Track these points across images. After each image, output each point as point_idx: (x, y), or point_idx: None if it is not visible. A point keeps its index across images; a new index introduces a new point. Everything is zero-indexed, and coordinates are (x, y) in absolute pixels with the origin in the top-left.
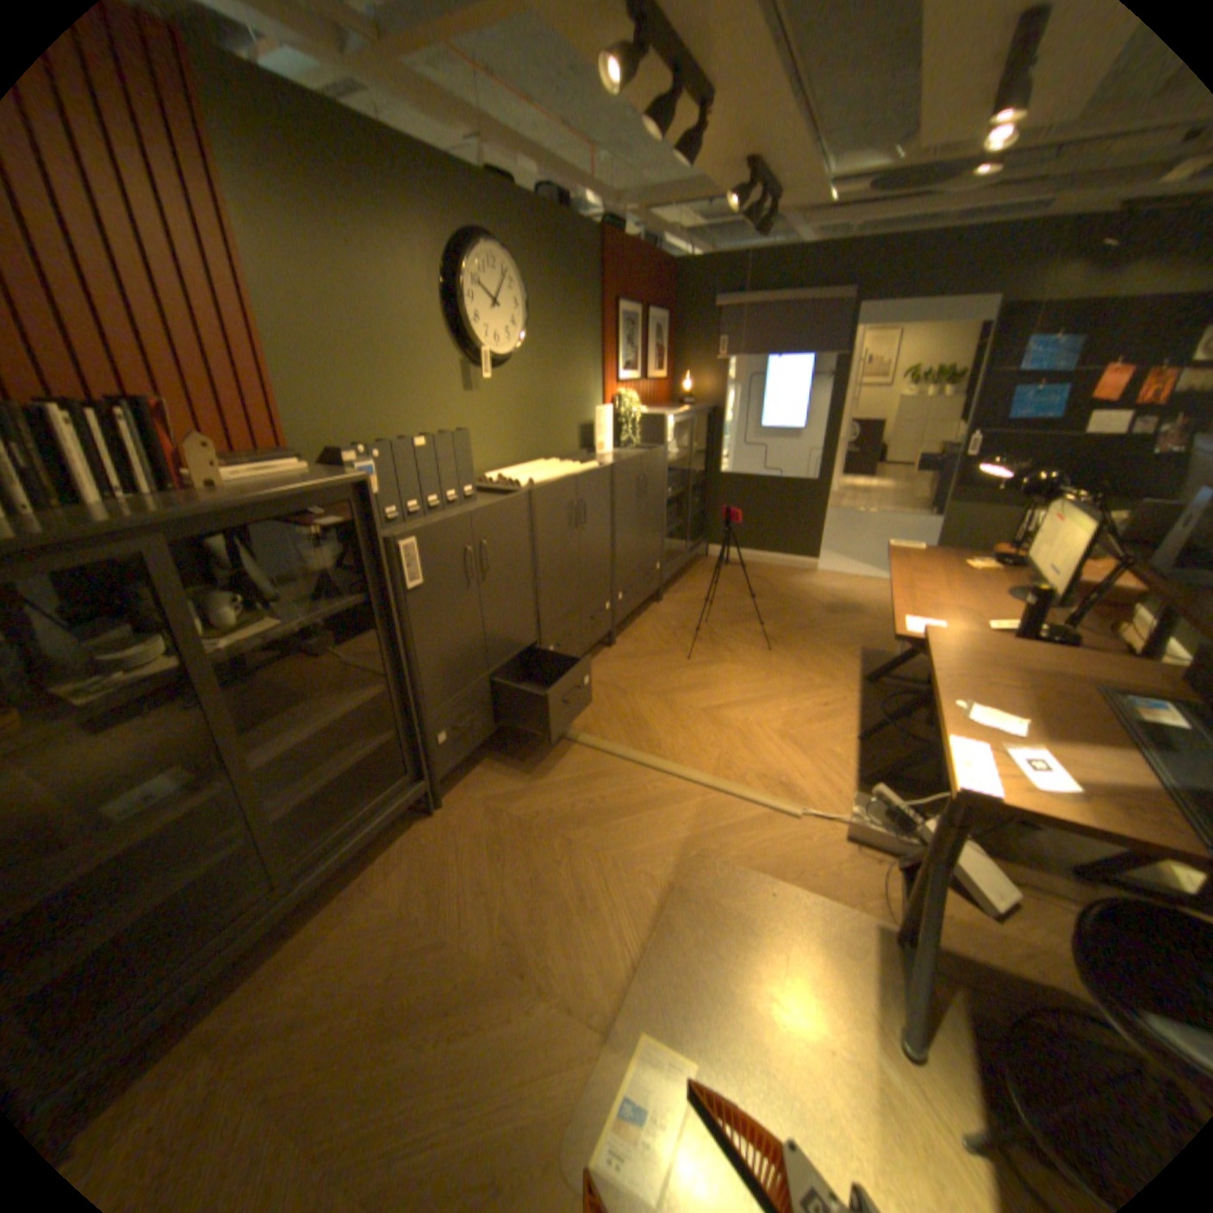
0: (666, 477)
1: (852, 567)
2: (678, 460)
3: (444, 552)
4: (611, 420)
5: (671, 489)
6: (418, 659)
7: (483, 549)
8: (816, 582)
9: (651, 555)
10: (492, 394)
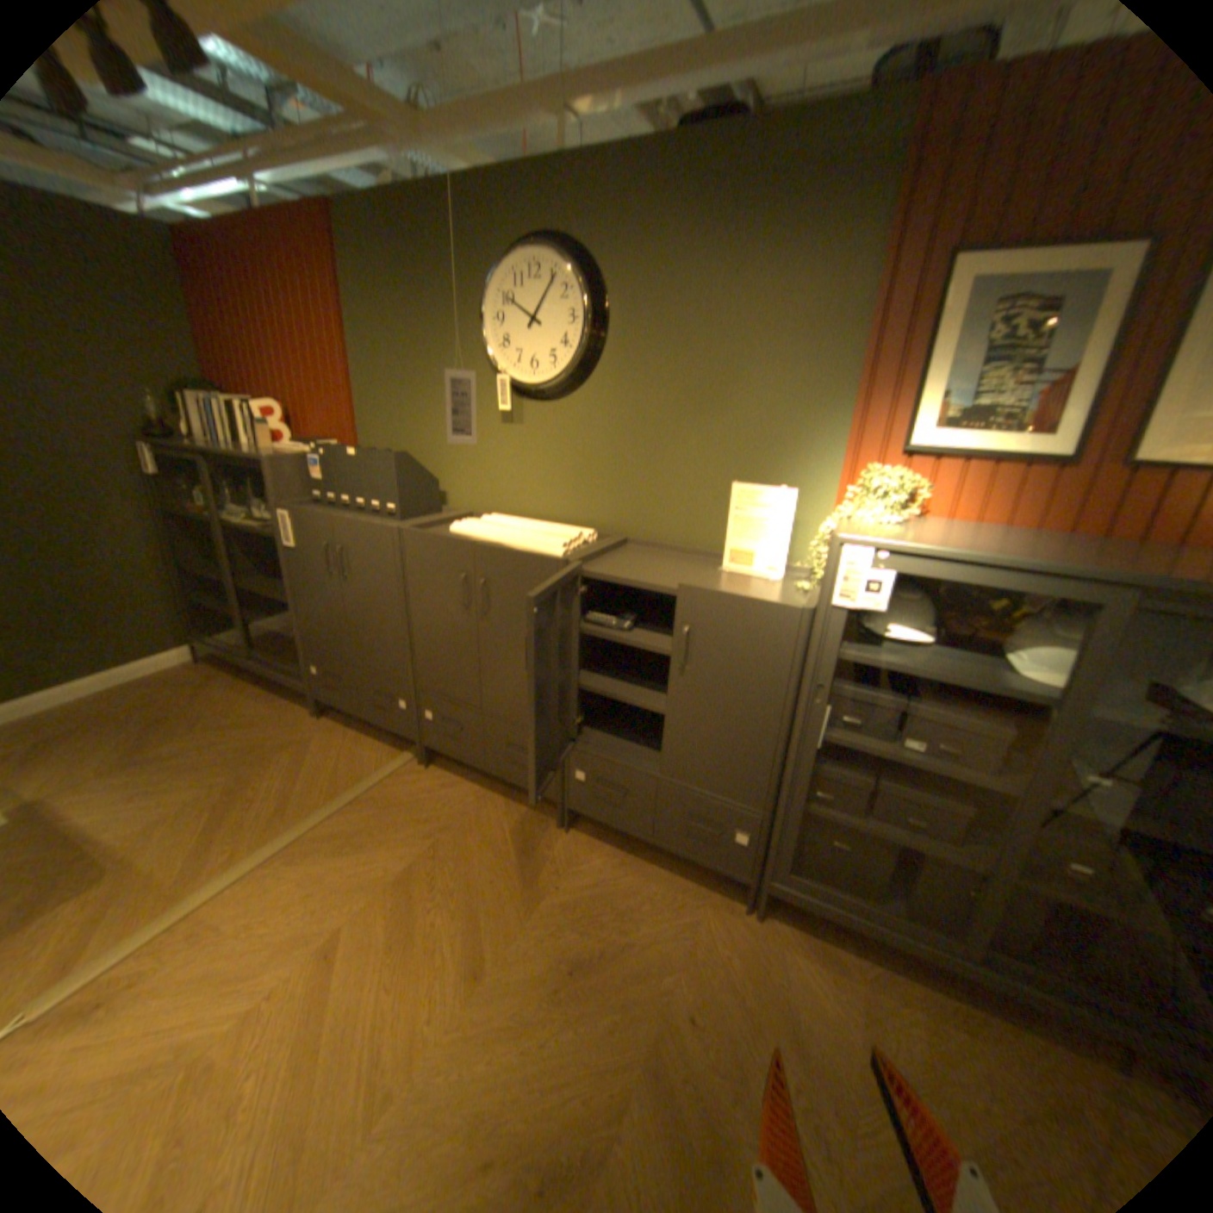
0: (822, 684)
1: None
2: (974, 689)
3: (309, 535)
4: (791, 517)
5: (932, 749)
6: (295, 598)
7: (341, 553)
8: None
9: (707, 793)
10: (539, 430)
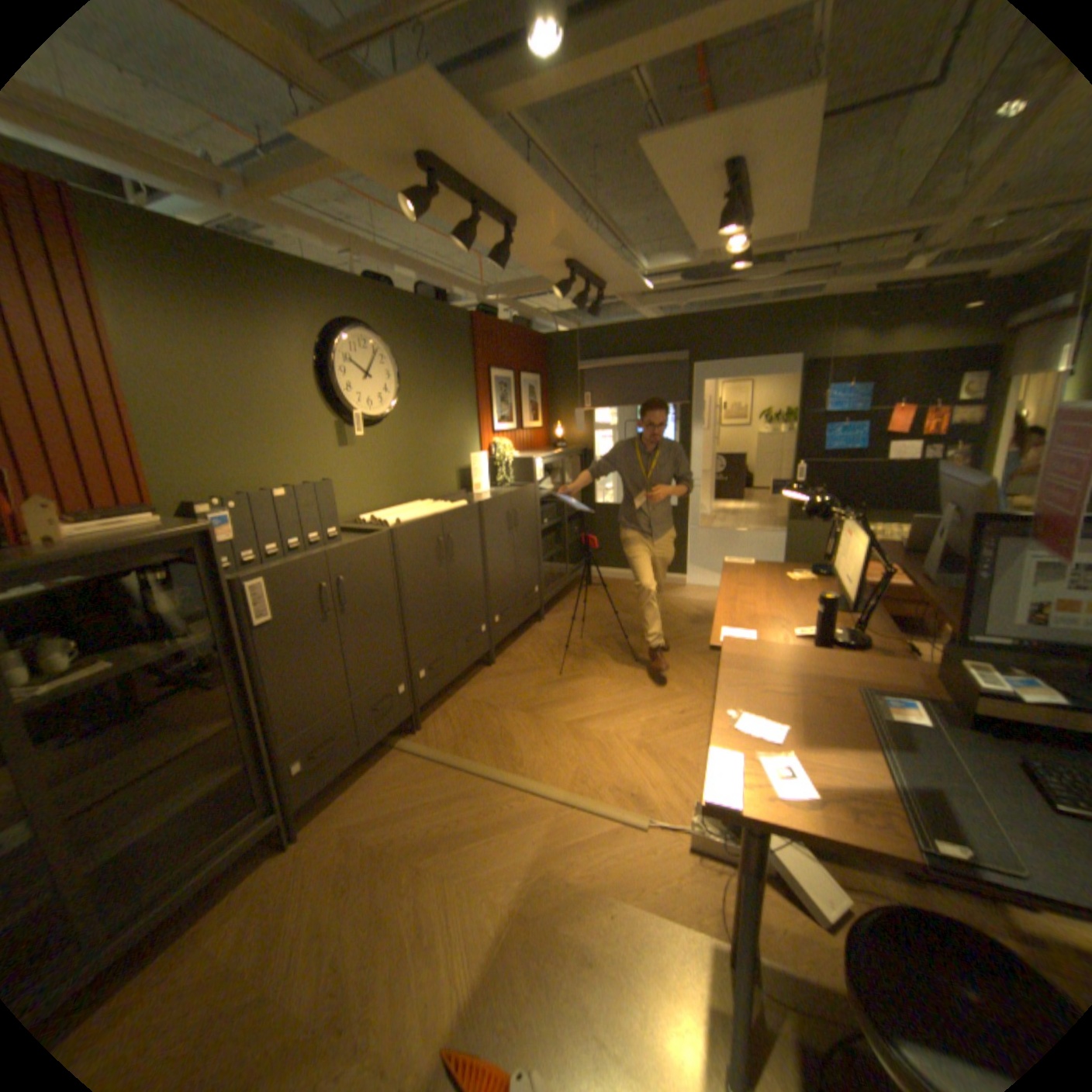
0: (538, 510)
1: (717, 580)
2: (551, 494)
3: (296, 589)
4: (486, 464)
5: (547, 520)
6: (265, 692)
7: (340, 584)
8: (684, 596)
9: (527, 579)
10: (367, 448)
